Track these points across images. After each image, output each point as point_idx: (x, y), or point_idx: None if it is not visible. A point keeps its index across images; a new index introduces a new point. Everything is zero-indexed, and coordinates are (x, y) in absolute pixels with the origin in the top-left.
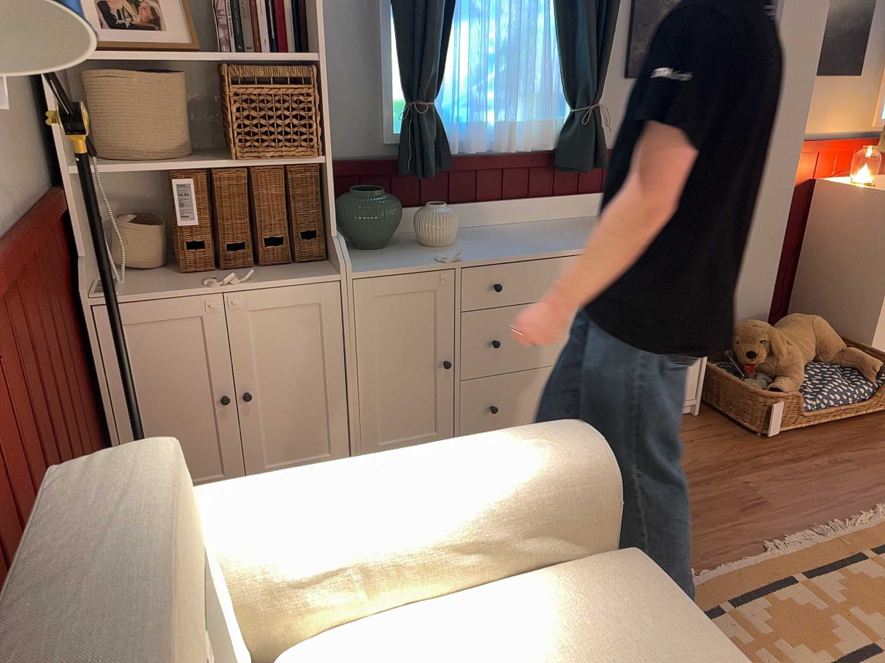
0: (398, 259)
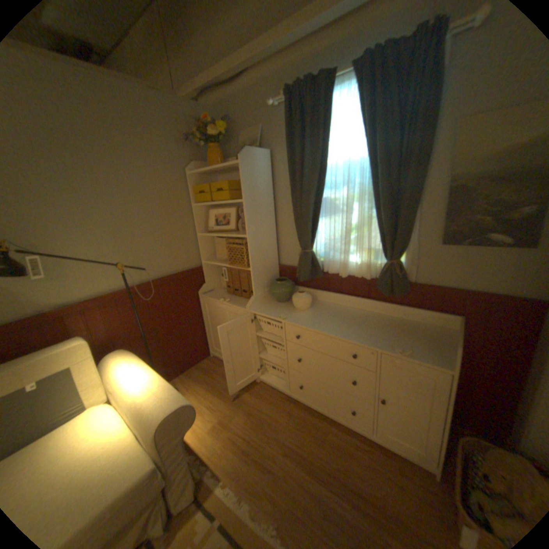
0: (274, 310)
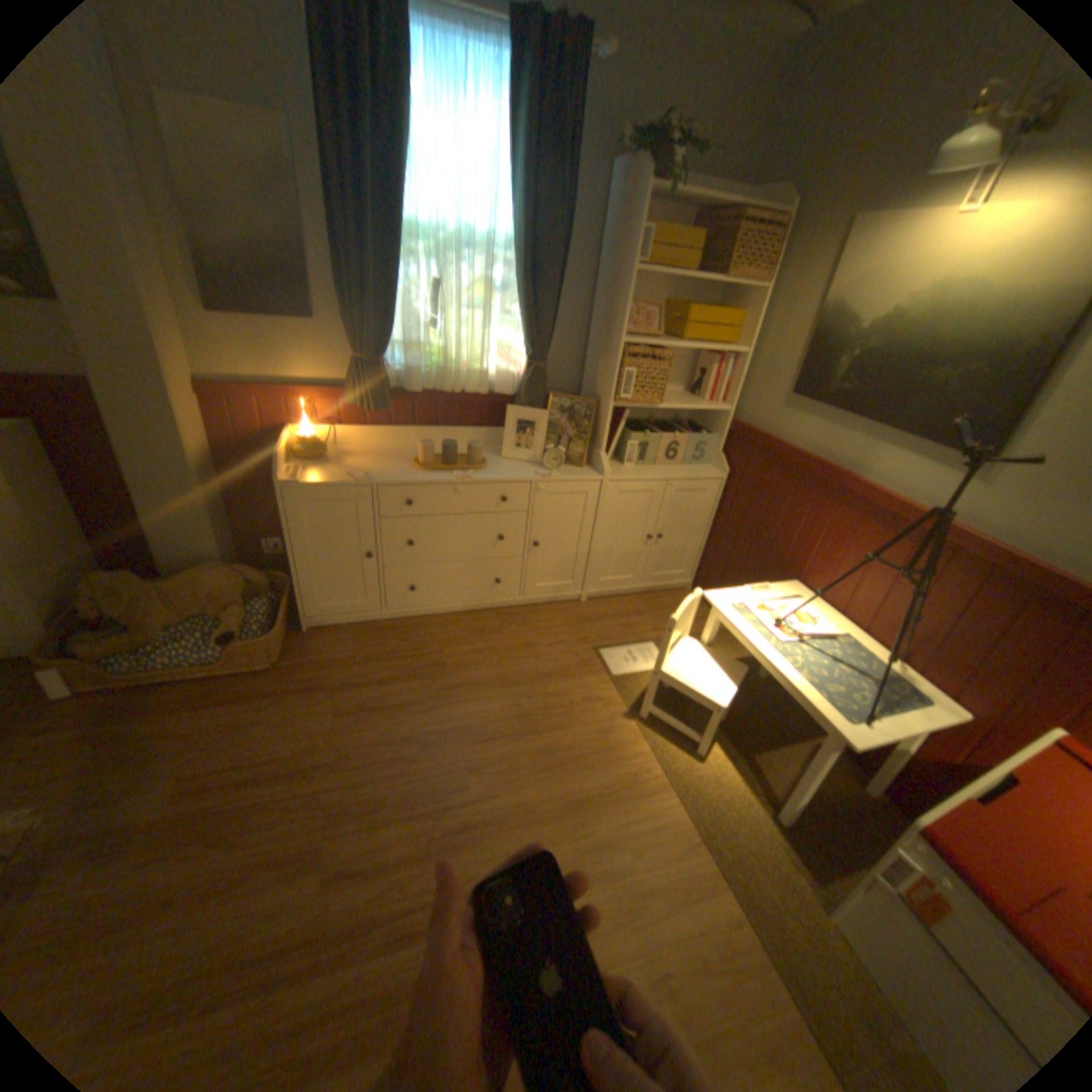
0: None
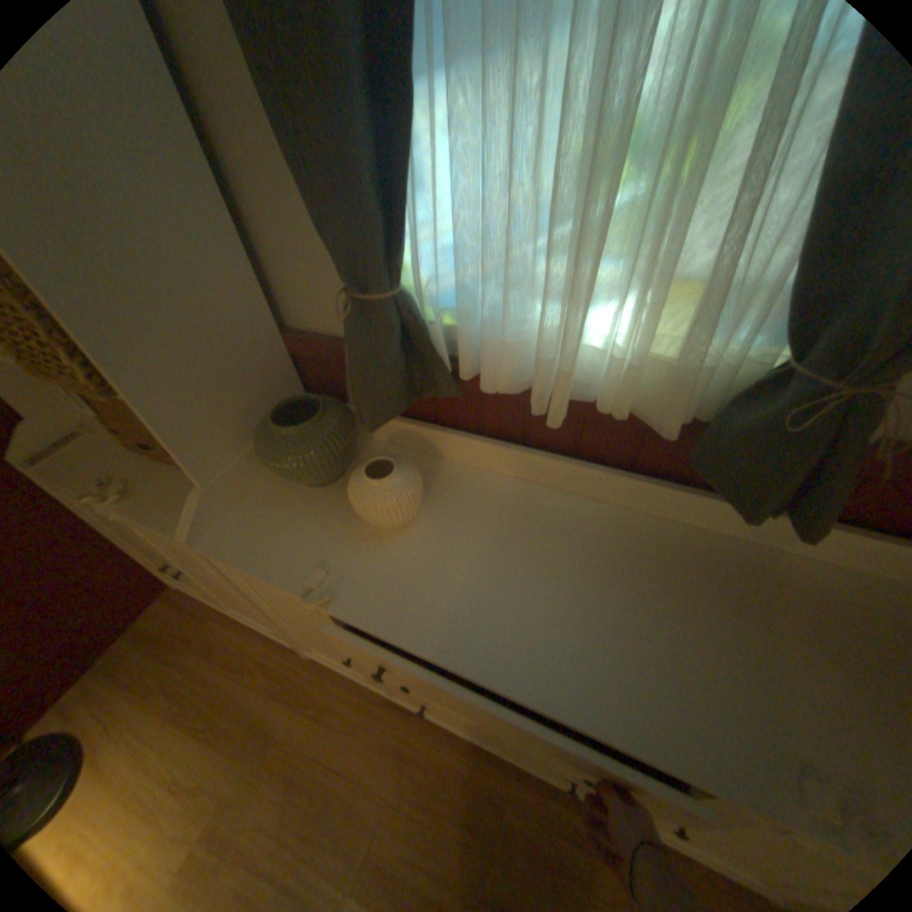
0: (288, 539)
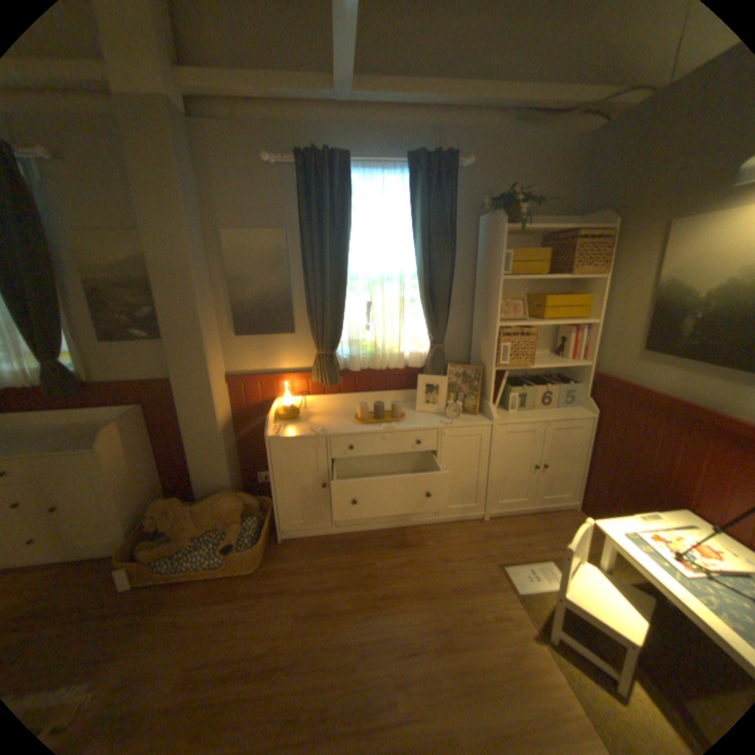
0: None
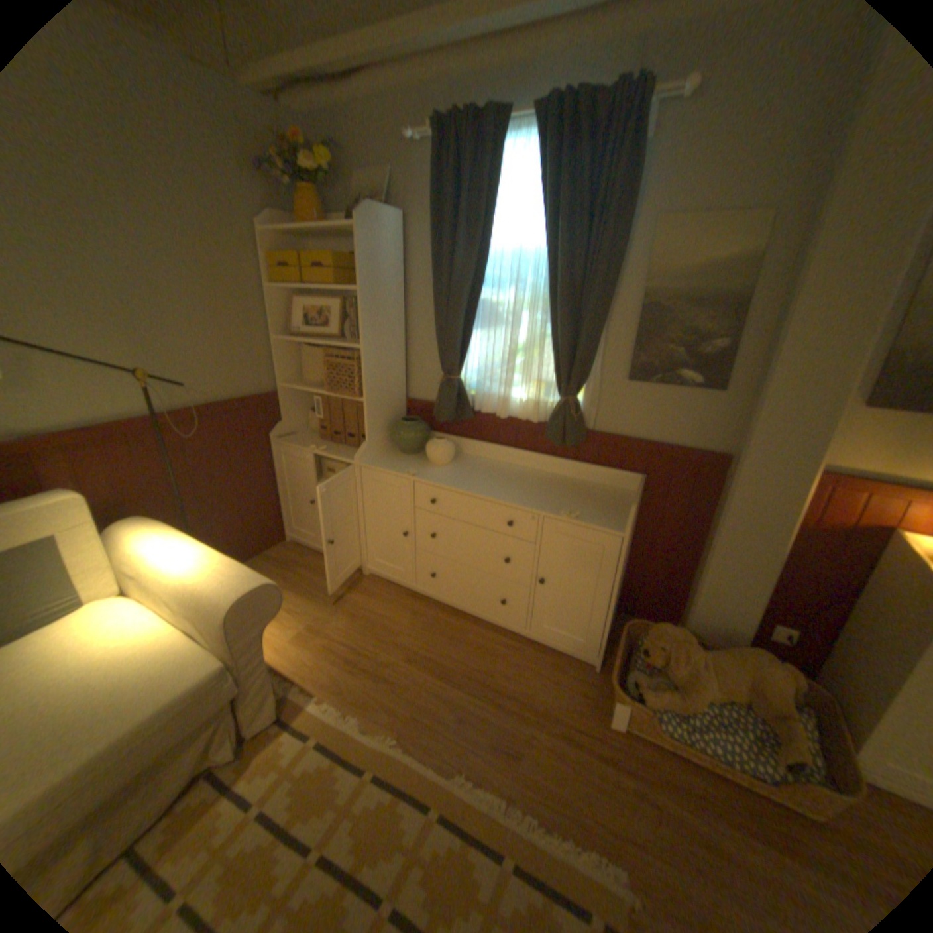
0: (397, 464)
